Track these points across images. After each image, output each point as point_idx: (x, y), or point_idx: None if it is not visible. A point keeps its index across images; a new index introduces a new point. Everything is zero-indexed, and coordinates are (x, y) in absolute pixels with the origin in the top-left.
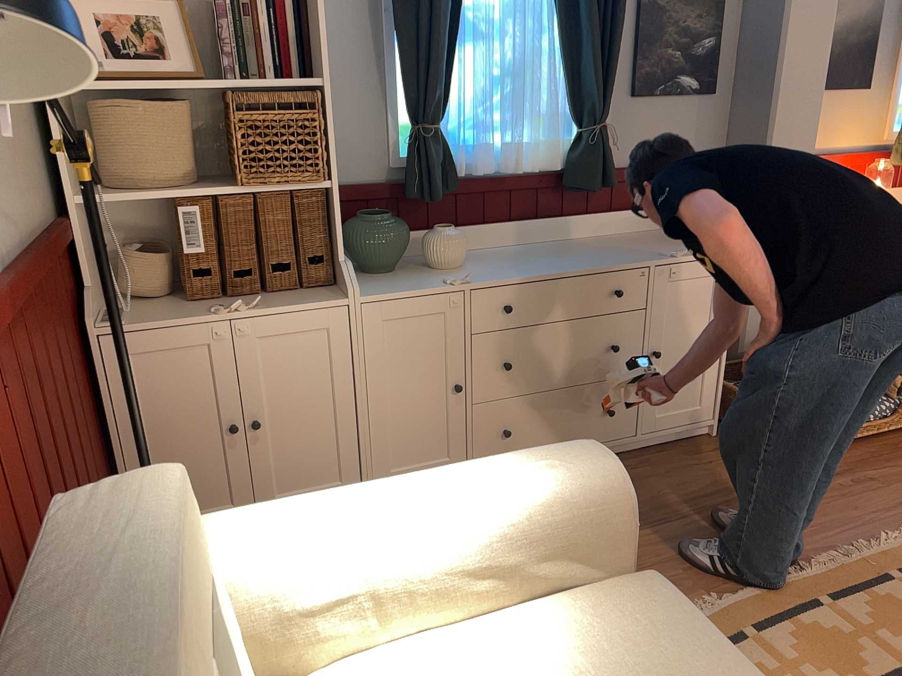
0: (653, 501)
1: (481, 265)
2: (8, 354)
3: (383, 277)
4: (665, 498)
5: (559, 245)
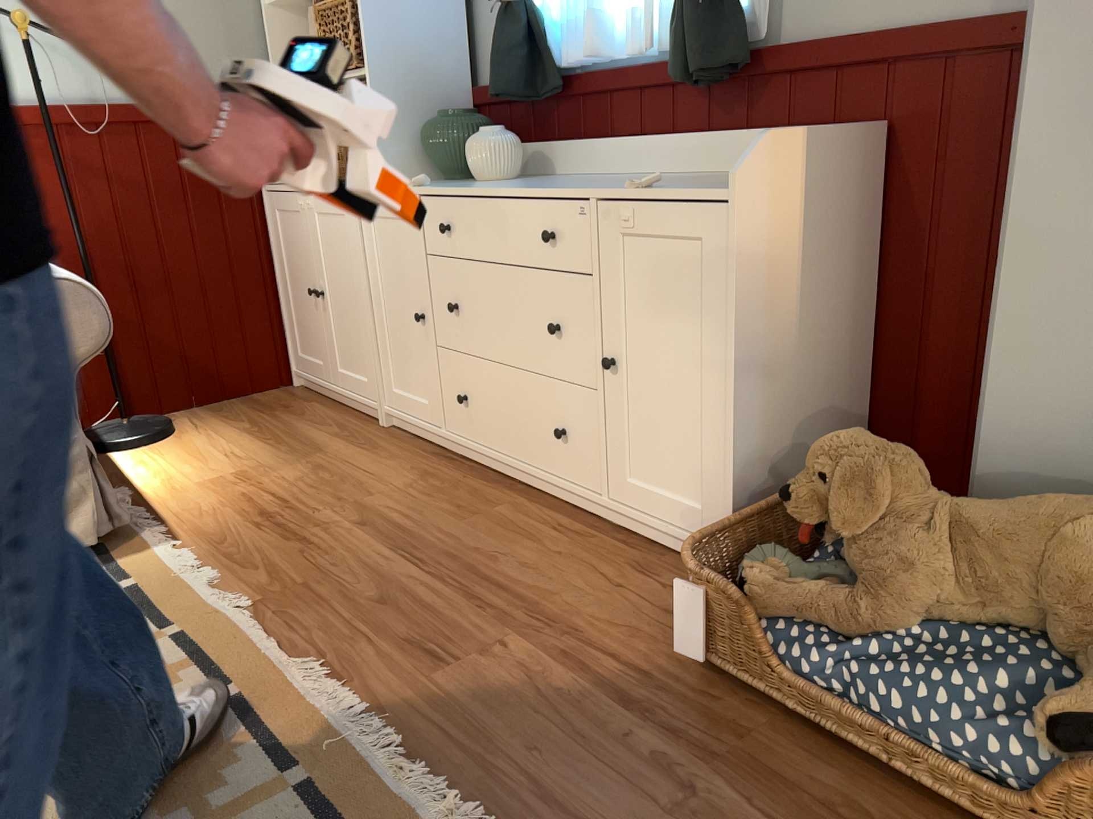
0: (471, 551)
1: (509, 182)
2: (66, 153)
3: (433, 183)
4: (485, 558)
5: (662, 176)
